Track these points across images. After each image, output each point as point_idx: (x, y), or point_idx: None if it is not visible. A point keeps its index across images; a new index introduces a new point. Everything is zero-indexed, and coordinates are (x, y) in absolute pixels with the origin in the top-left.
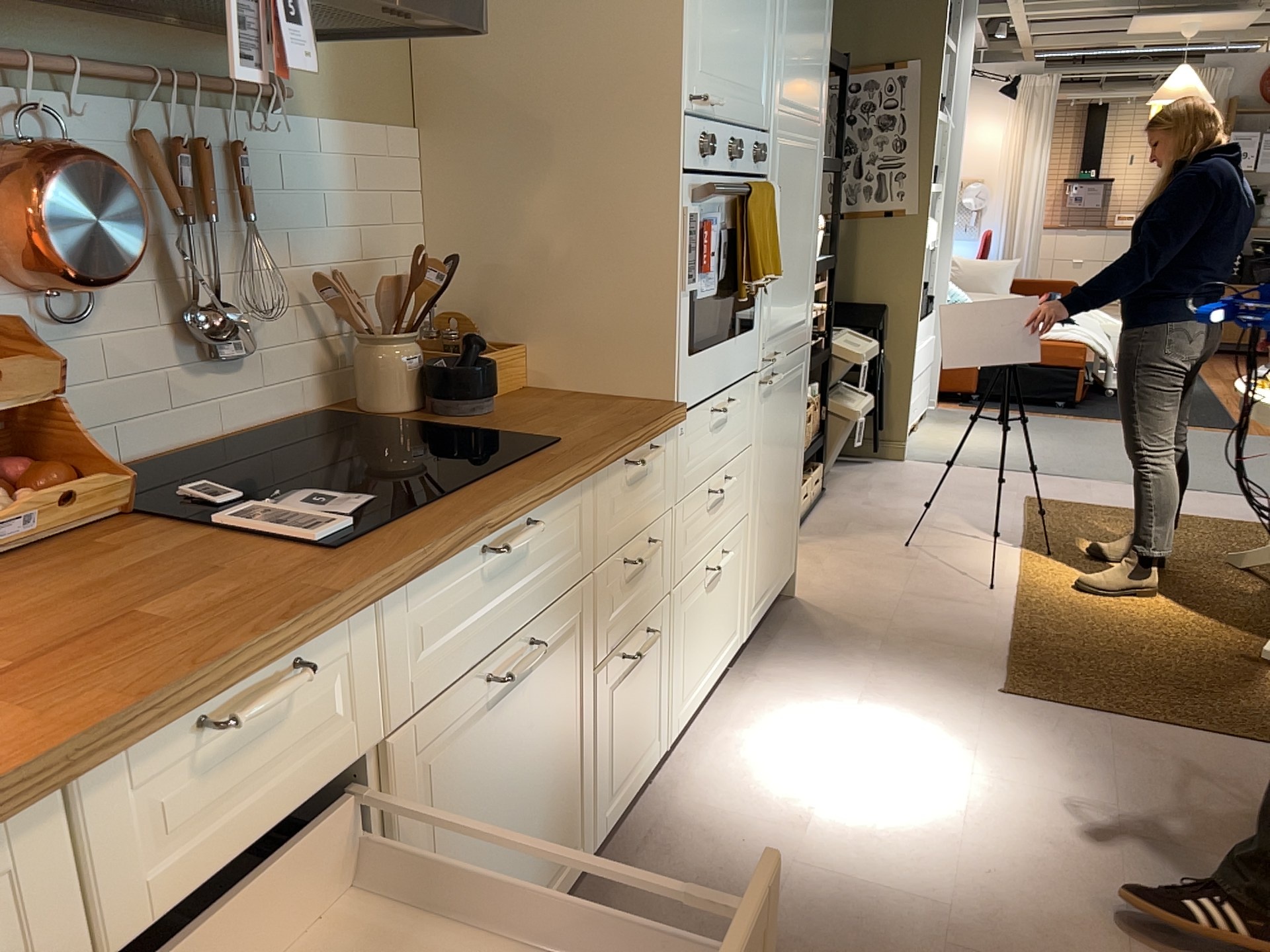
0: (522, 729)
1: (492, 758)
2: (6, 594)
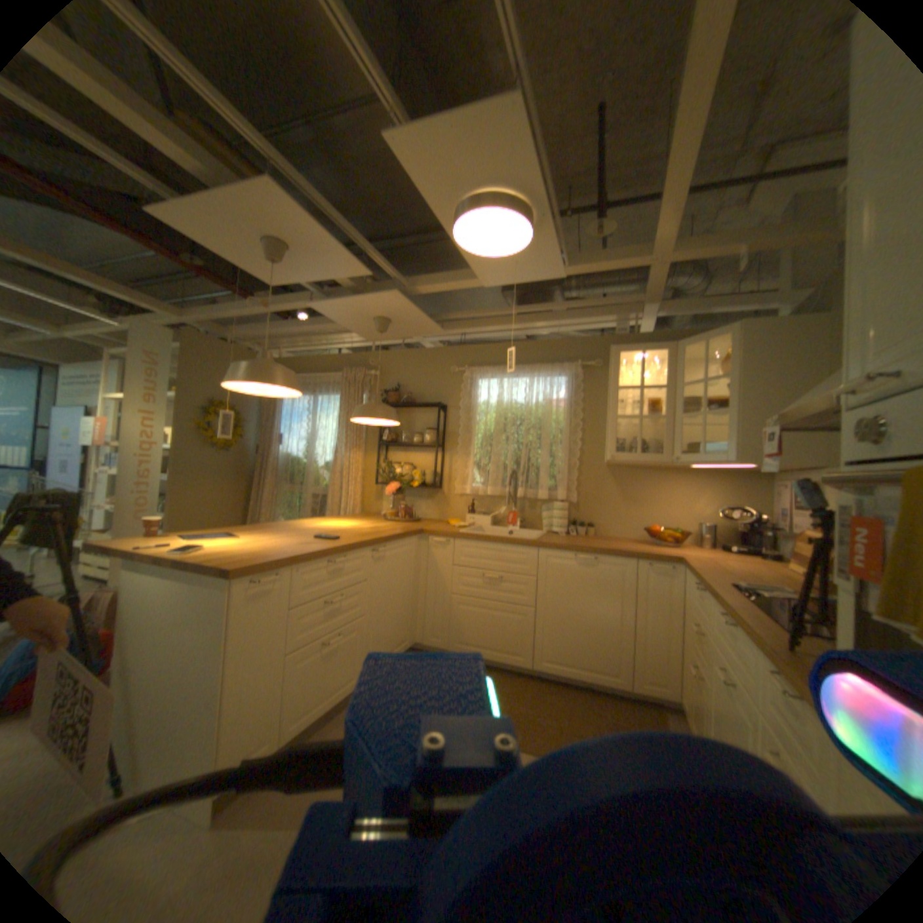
0: (731, 724)
1: (724, 711)
2: (776, 581)
